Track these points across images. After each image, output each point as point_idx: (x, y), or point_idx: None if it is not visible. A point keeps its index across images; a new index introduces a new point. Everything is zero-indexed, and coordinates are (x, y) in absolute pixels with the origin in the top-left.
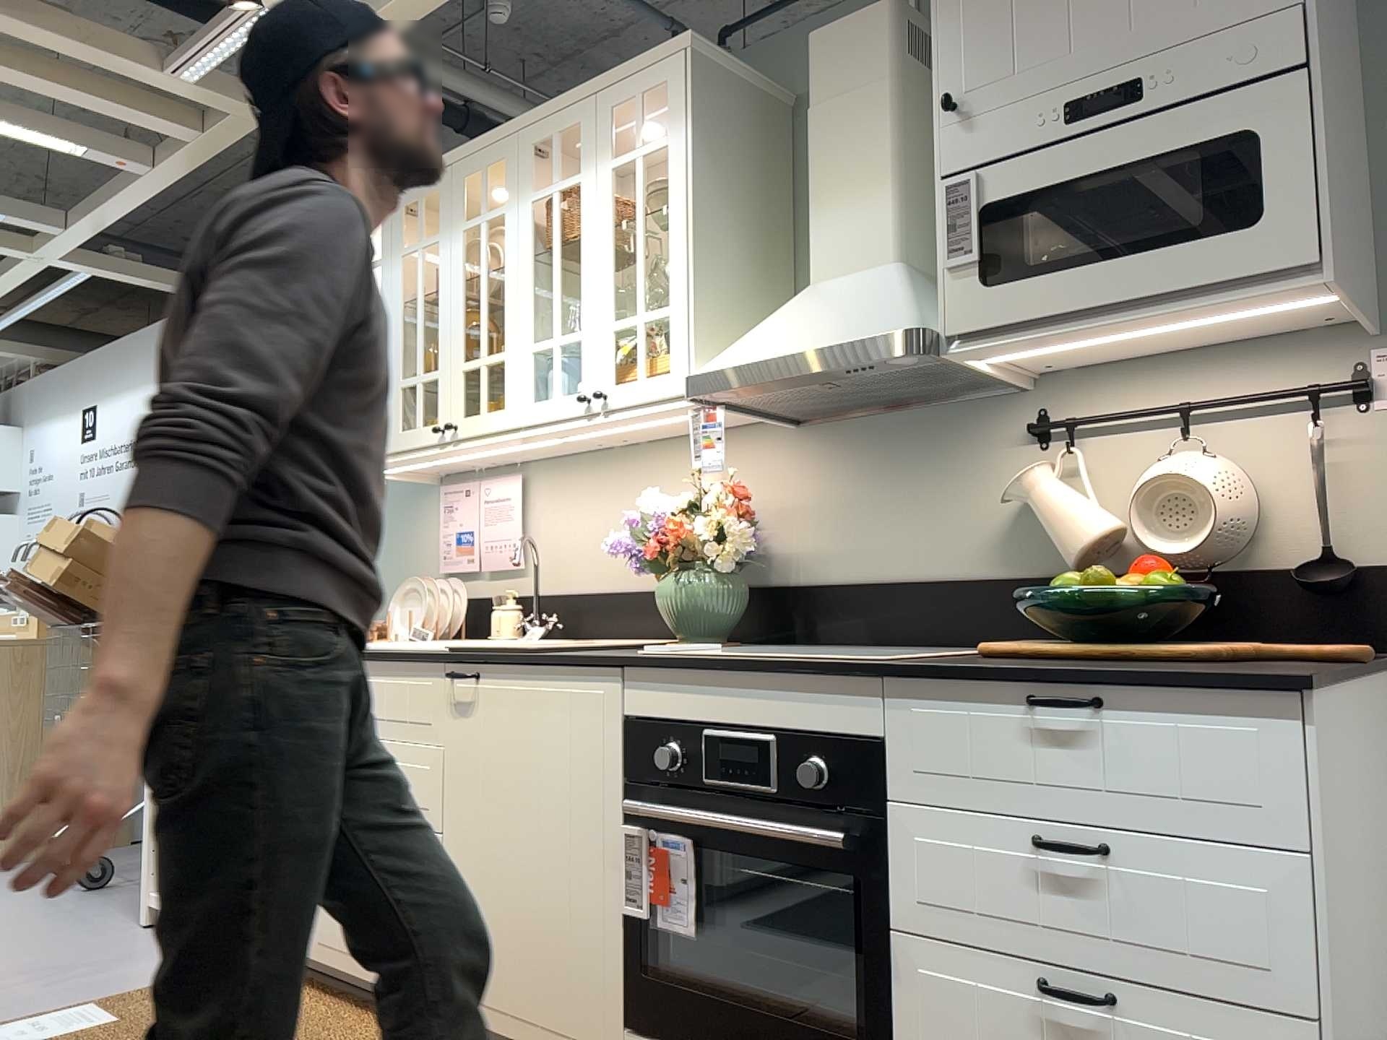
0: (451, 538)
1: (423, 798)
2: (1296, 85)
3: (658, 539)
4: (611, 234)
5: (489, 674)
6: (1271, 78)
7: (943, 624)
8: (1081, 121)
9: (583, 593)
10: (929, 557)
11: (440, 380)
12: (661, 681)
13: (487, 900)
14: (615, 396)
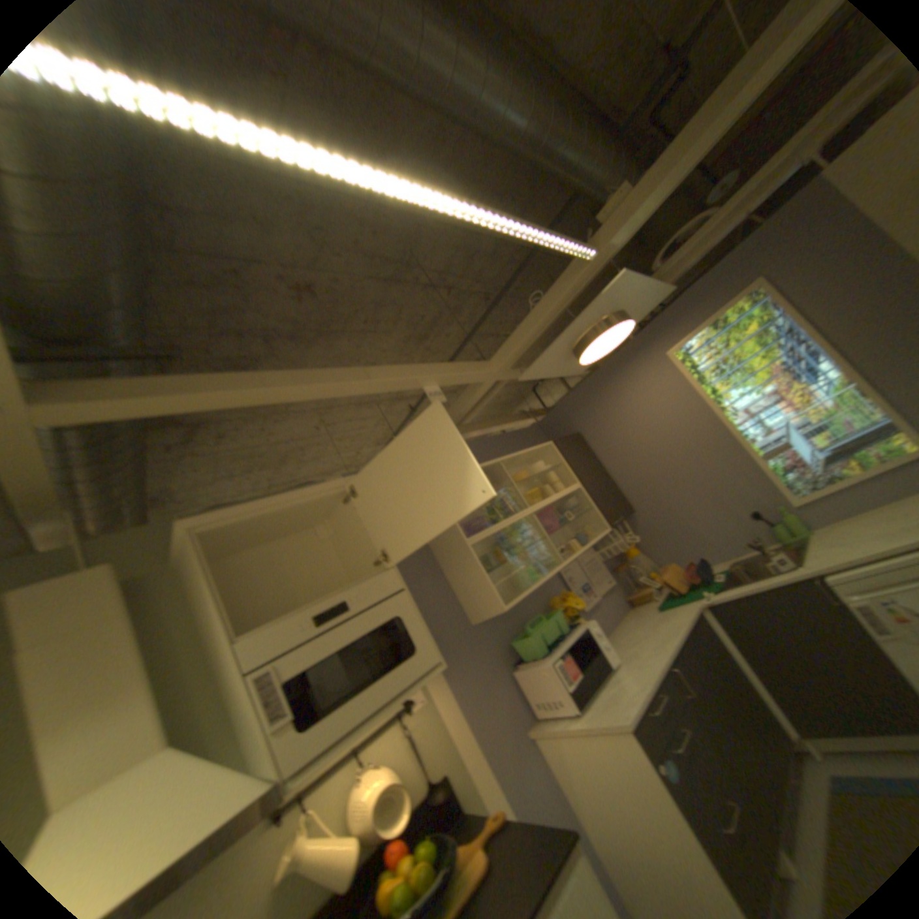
0: None
1: None
2: (407, 596)
3: None
4: None
5: None
6: (394, 594)
7: None
8: (327, 624)
9: None
10: None
11: None
12: None
13: None
14: None
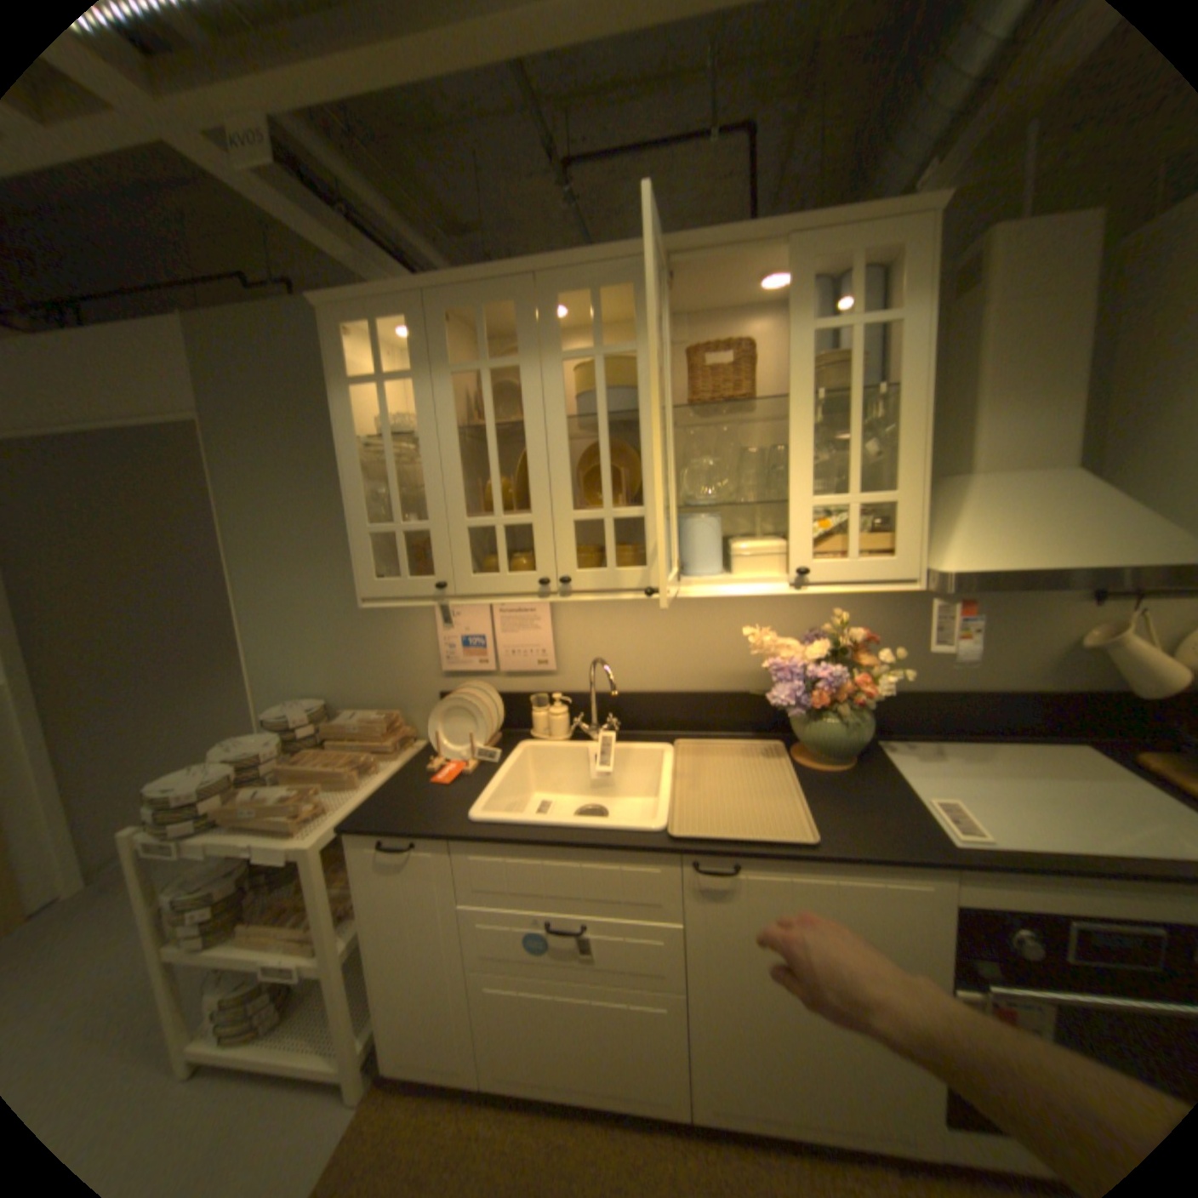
0: (457, 641)
1: (657, 968)
2: None
3: (833, 692)
4: (814, 404)
5: (759, 867)
6: None
7: (1005, 723)
8: None
9: (633, 693)
10: (993, 676)
11: (539, 528)
12: (1017, 882)
13: (761, 1047)
14: (818, 573)
